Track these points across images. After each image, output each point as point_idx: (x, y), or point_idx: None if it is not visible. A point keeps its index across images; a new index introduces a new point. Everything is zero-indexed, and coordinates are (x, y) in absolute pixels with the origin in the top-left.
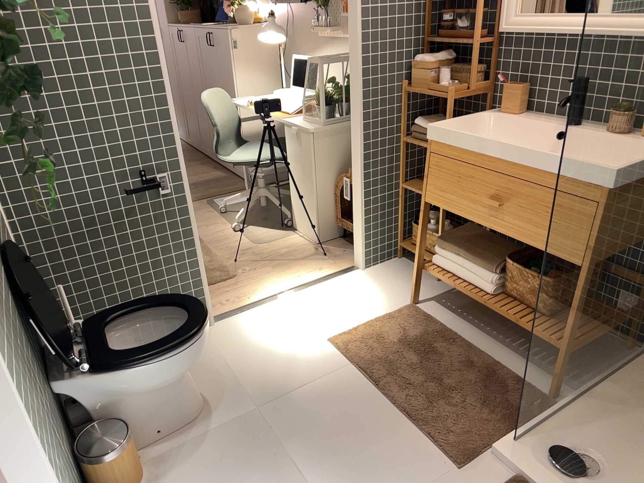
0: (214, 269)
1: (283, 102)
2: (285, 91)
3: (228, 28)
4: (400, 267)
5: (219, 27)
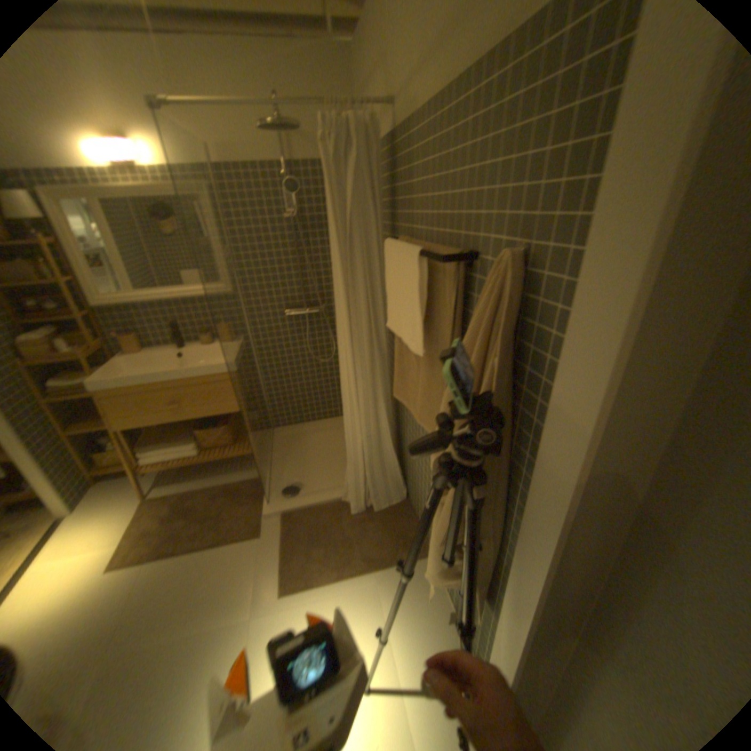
0: None
1: None
2: None
3: None
4: (103, 489)
5: None
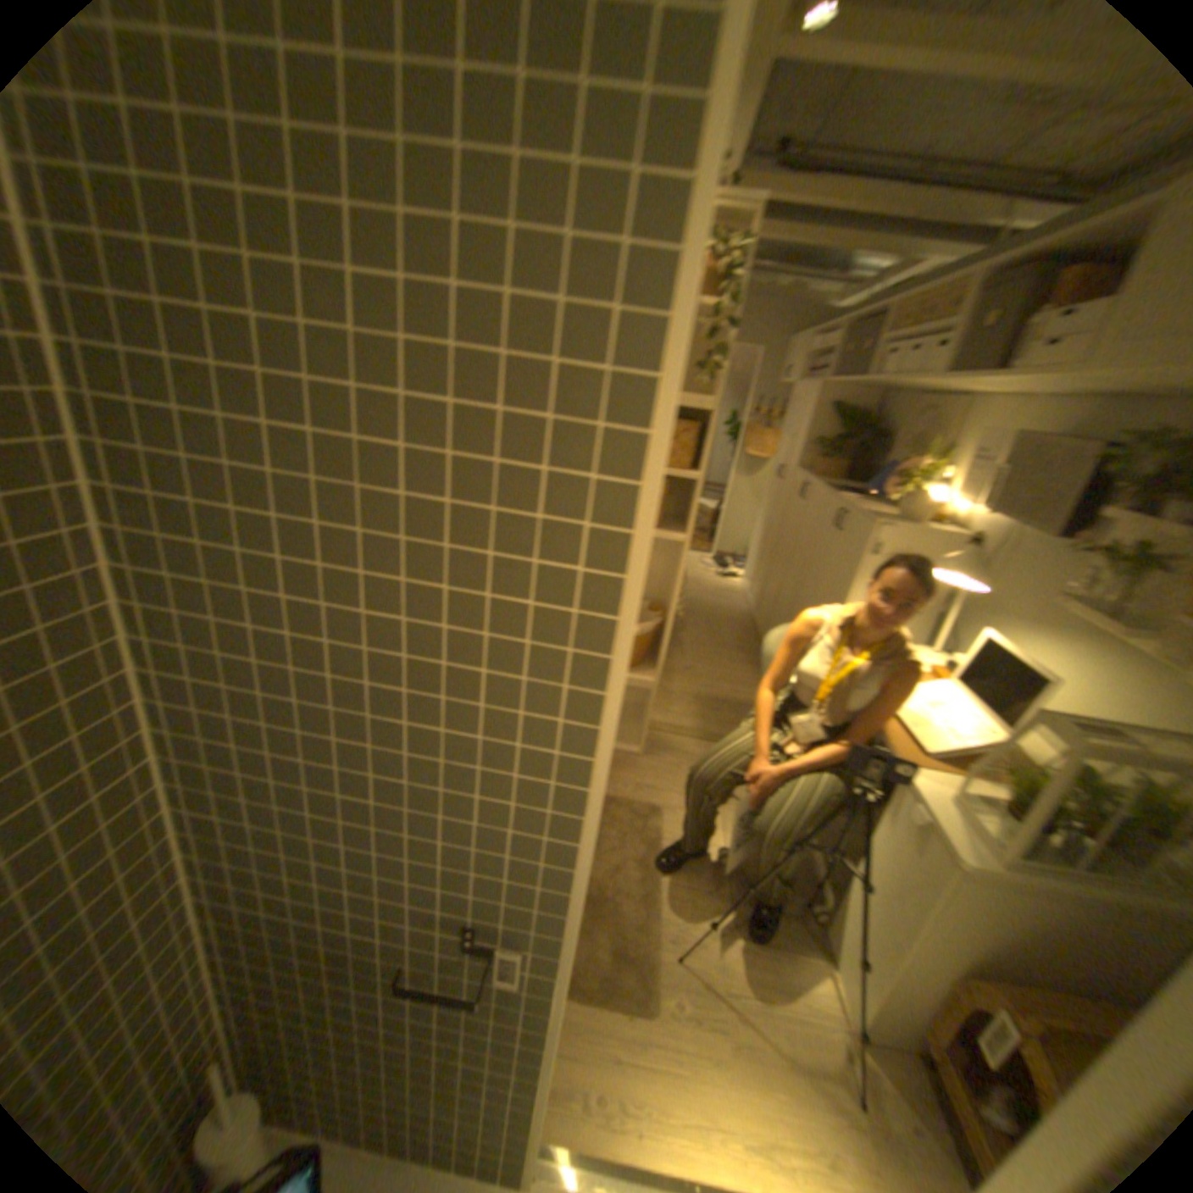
0: (637, 961)
1: (923, 709)
2: (939, 683)
3: (881, 517)
4: None
5: (865, 506)
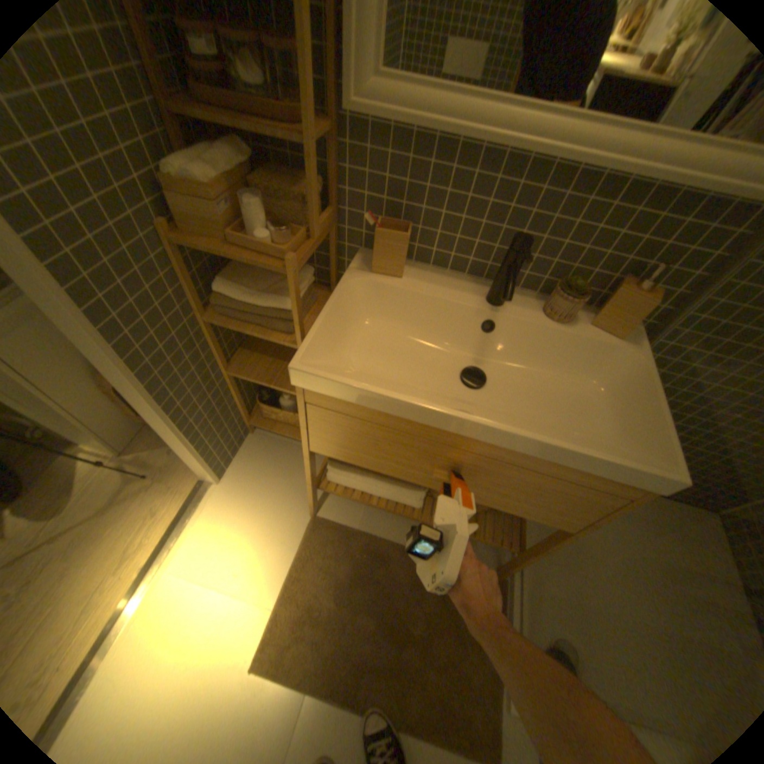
0: None
1: None
2: None
3: None
4: (262, 451)
5: None
